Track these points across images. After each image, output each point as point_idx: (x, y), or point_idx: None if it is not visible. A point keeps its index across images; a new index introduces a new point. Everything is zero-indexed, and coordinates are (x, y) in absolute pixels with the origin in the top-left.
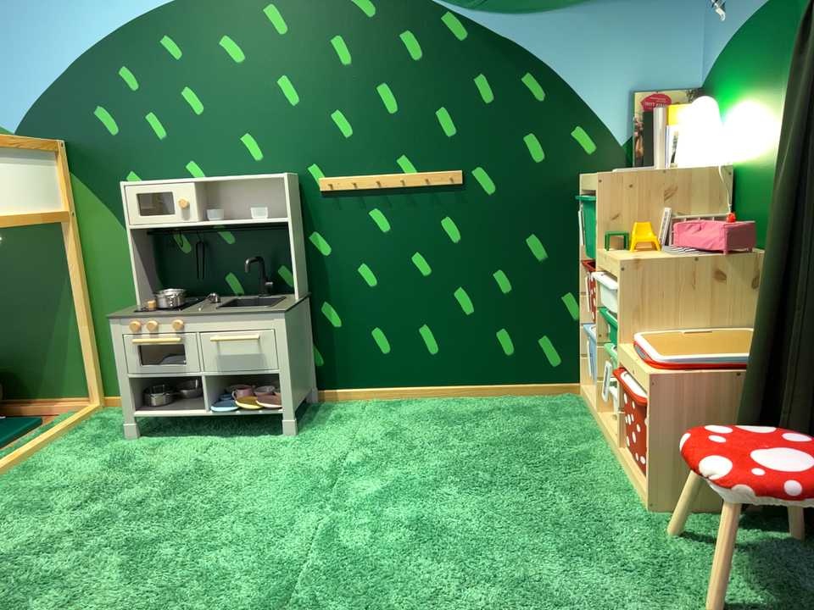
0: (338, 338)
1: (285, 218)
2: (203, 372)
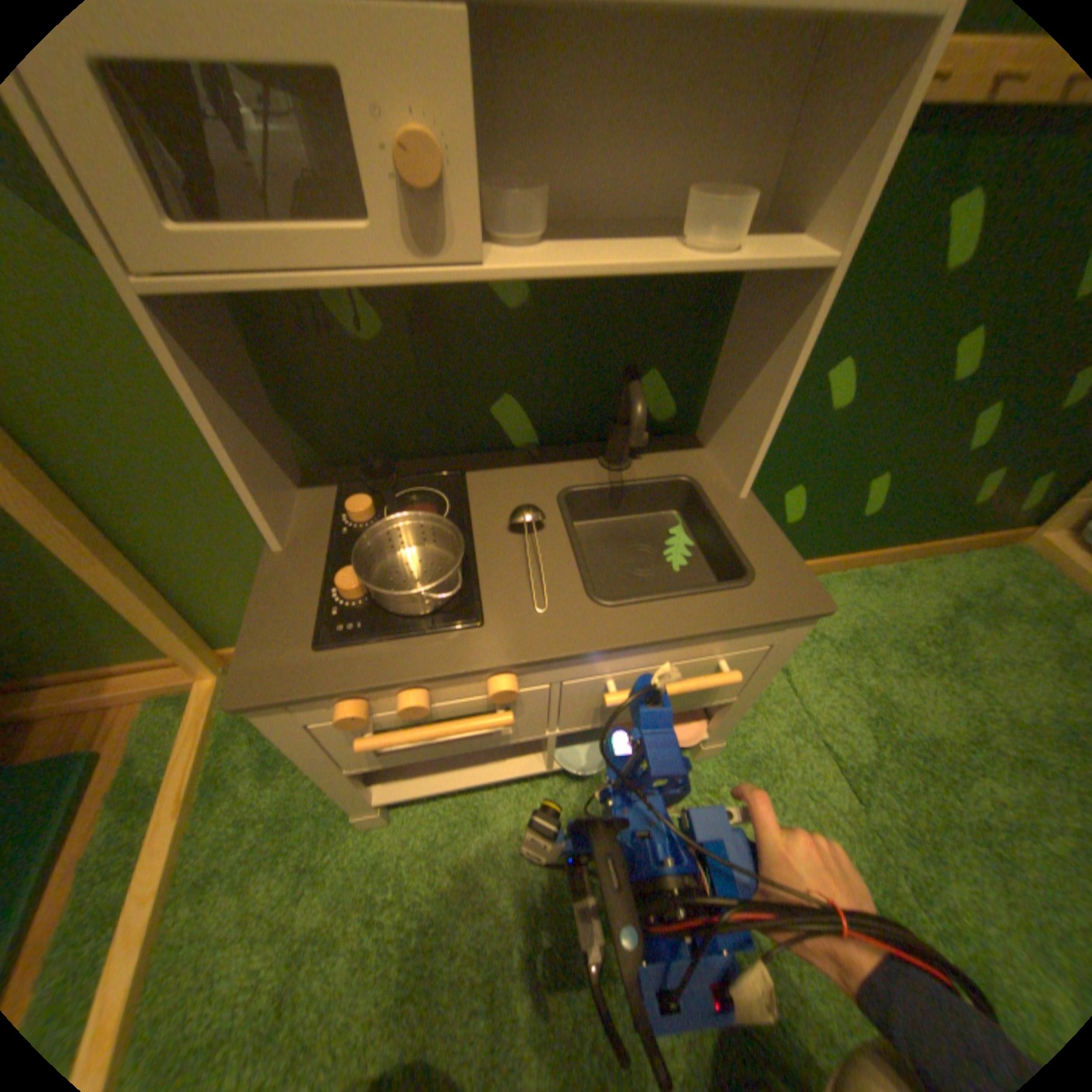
0: None
1: (833, 252)
2: (560, 729)
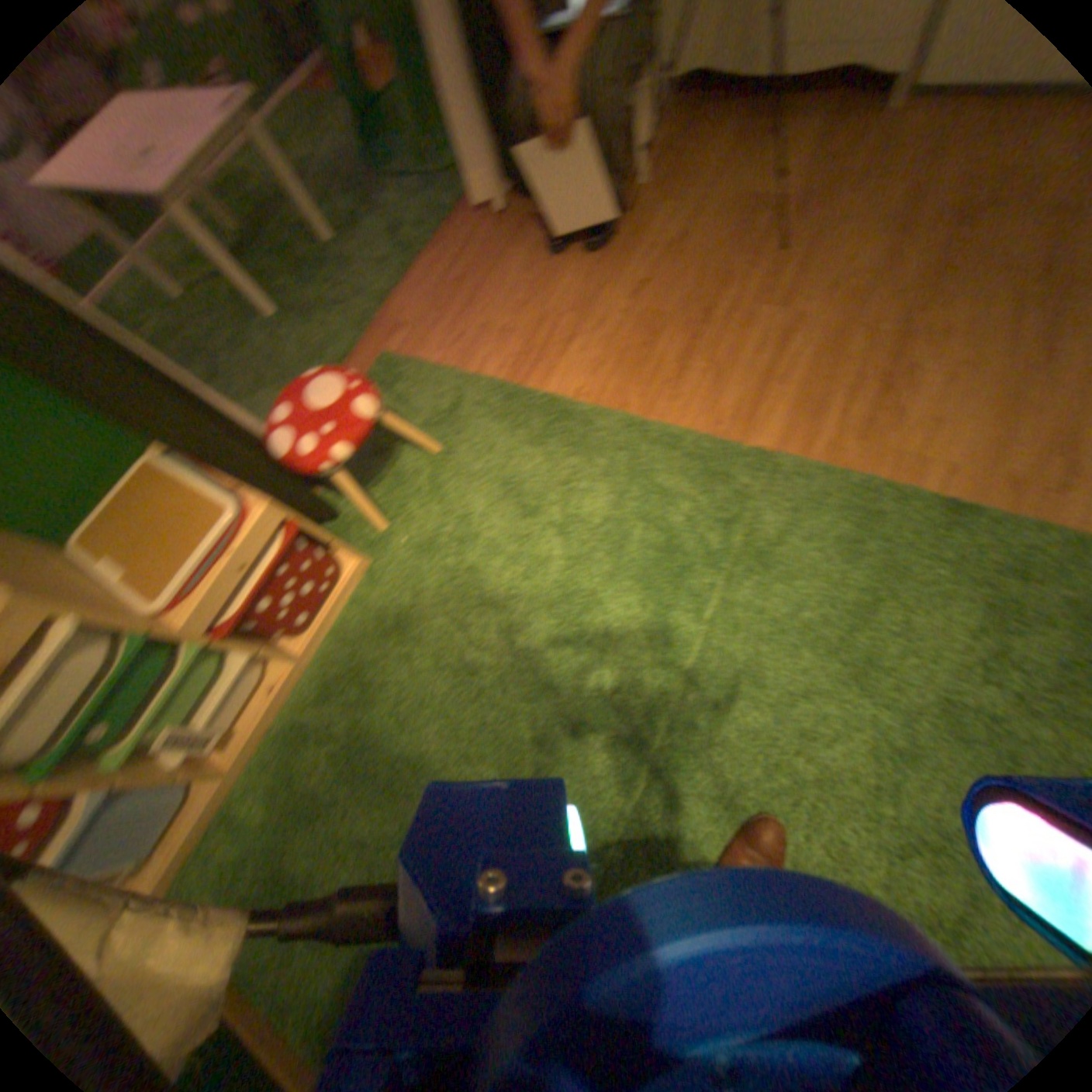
0: None
1: None
2: None
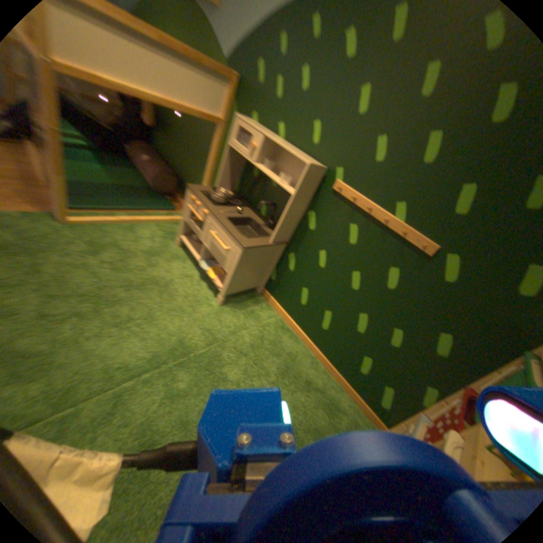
0: (288, 276)
1: (294, 193)
2: (207, 244)
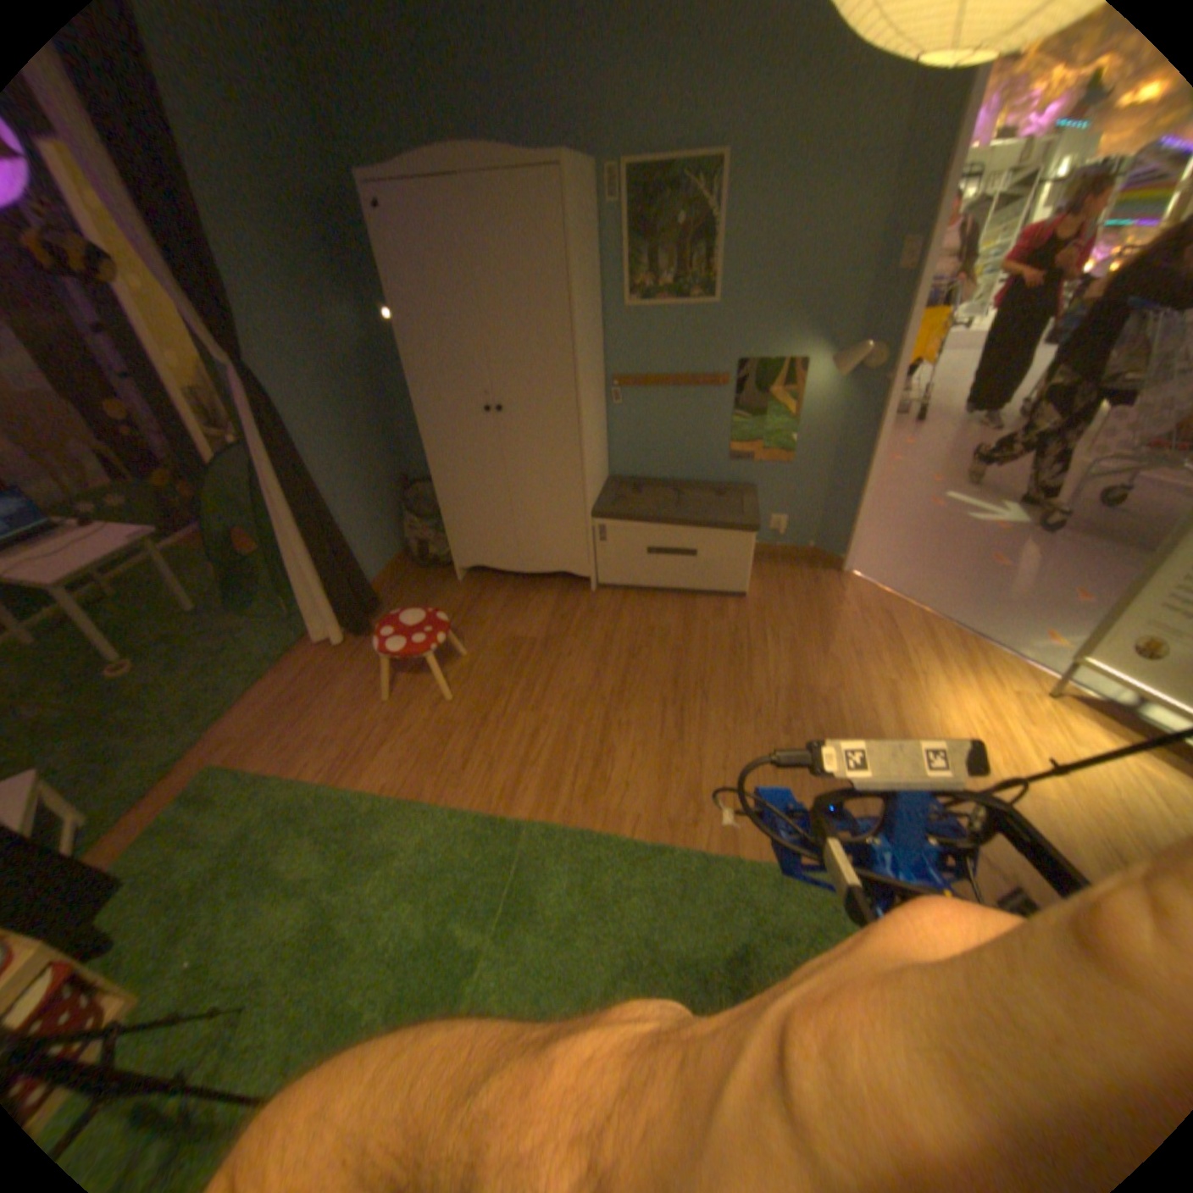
0: None
1: None
2: None
